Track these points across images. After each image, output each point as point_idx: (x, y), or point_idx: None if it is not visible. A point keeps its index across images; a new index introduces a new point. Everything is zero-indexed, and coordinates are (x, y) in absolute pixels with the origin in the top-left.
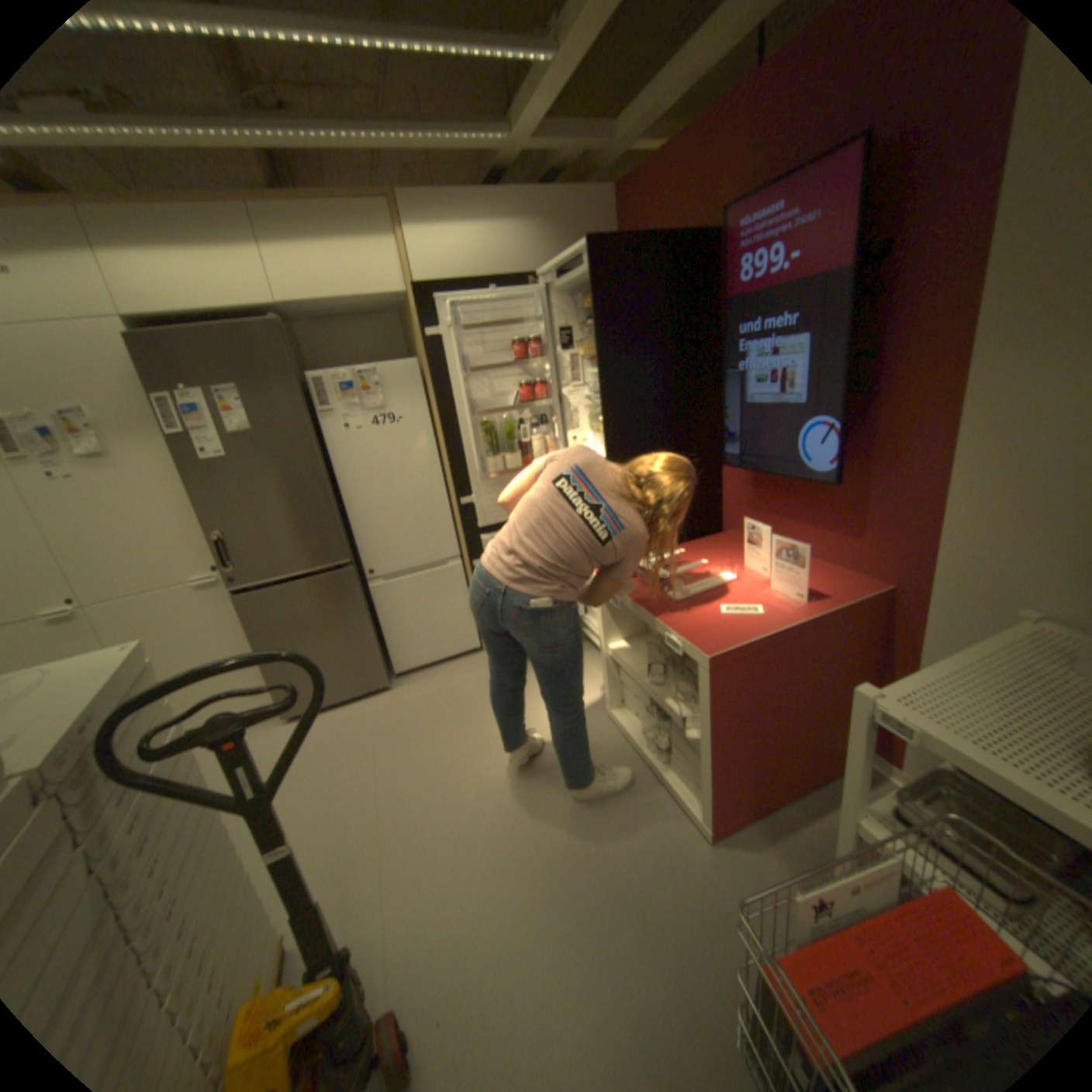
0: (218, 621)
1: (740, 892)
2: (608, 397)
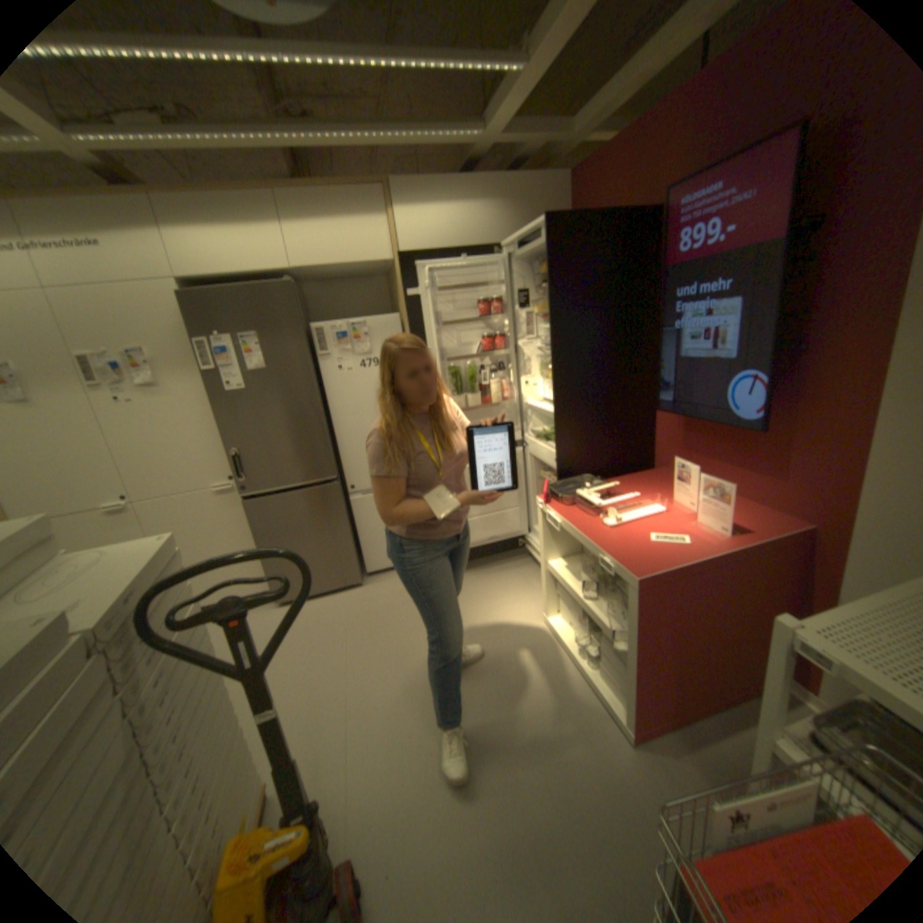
0: (231, 520)
1: (659, 793)
2: (557, 349)
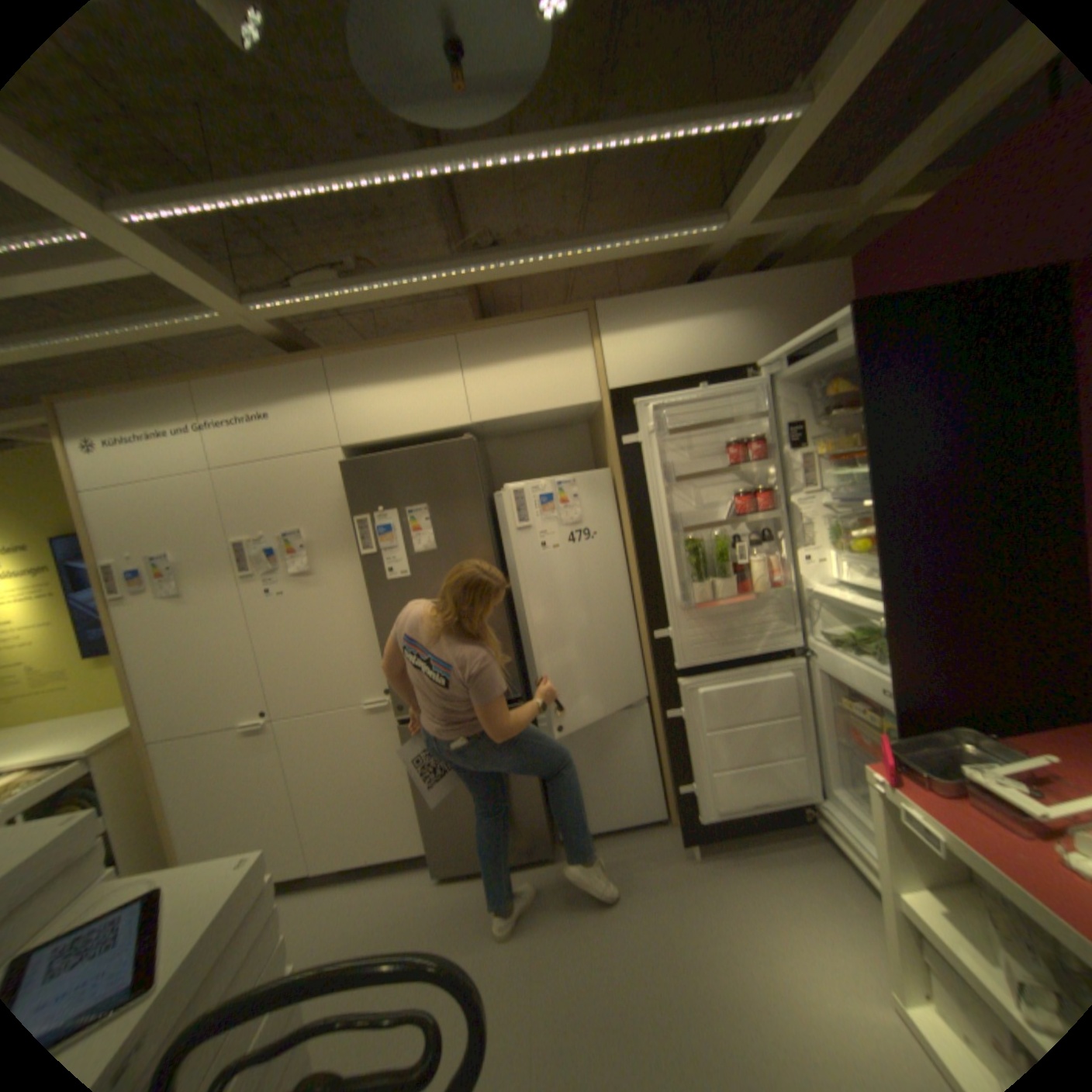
0: (383, 750)
1: None
2: (883, 507)
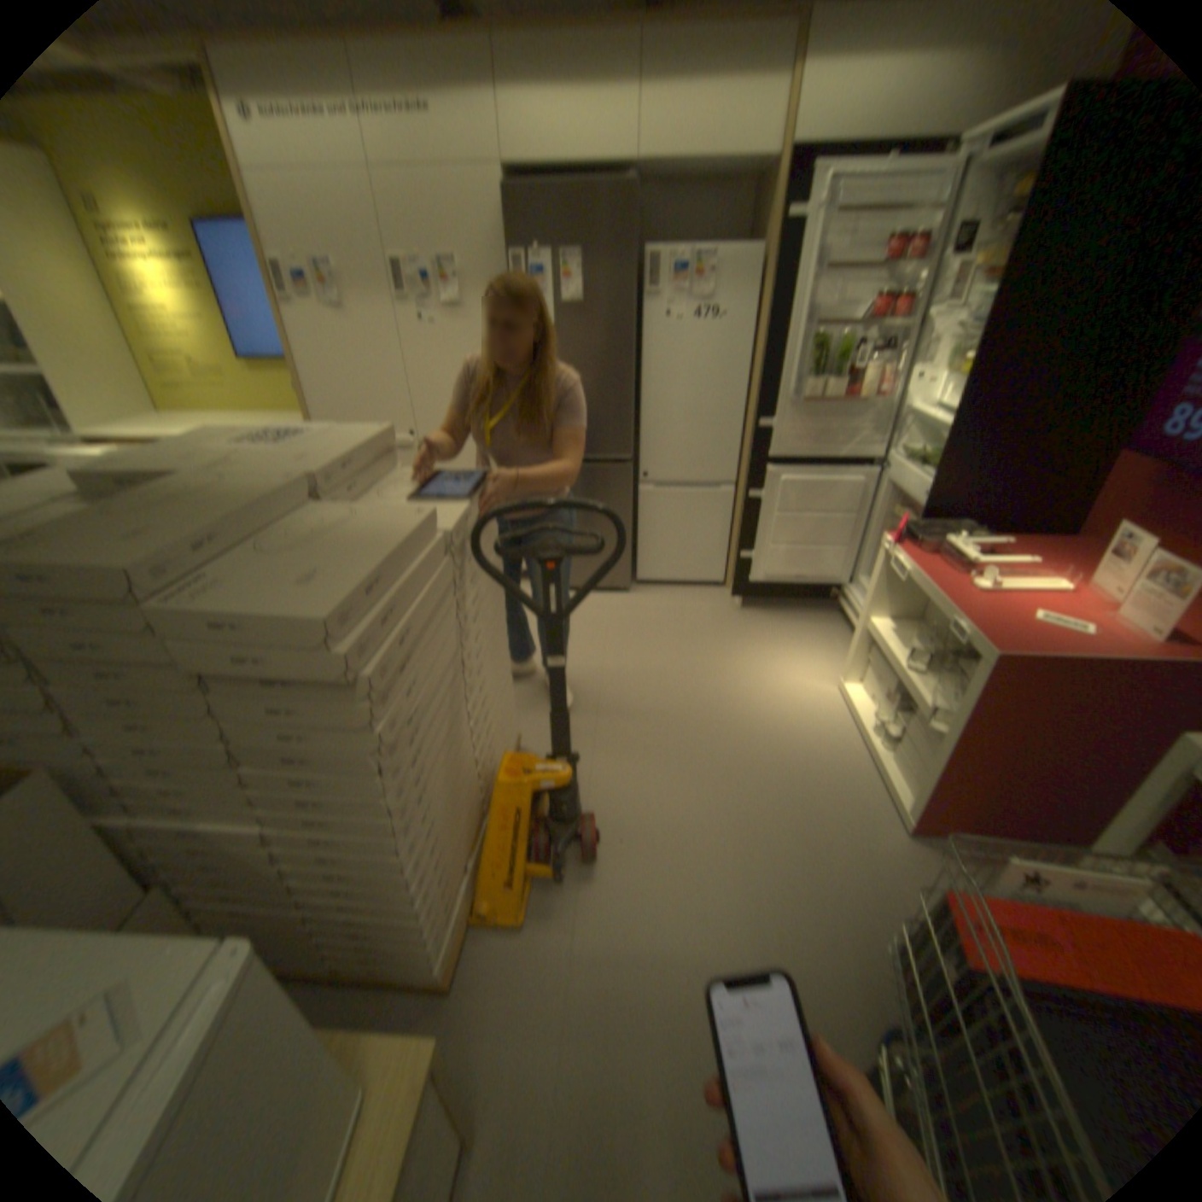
0: None
1: (926, 883)
2: (997, 325)
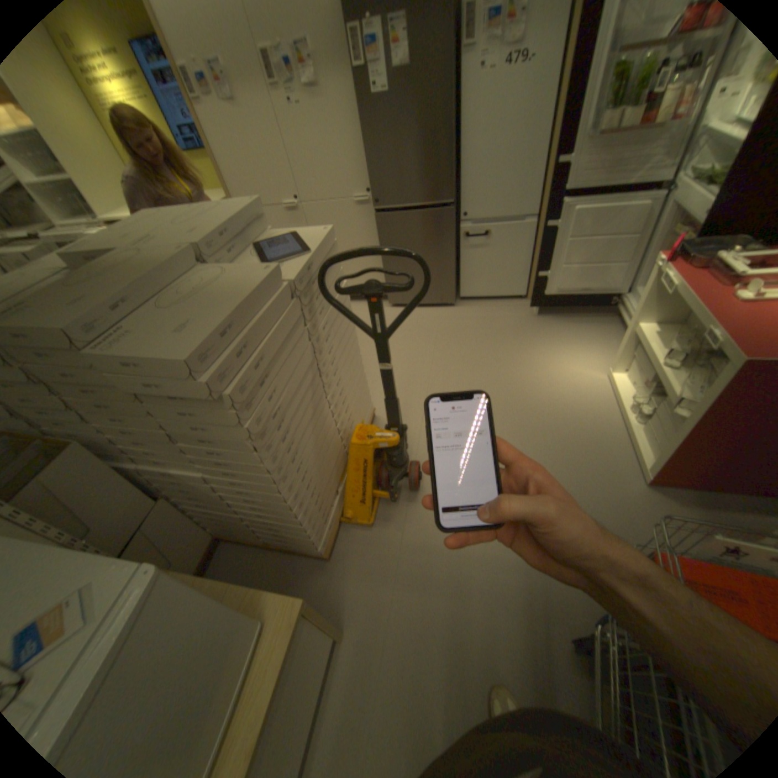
0: (366, 231)
1: (655, 519)
2: None
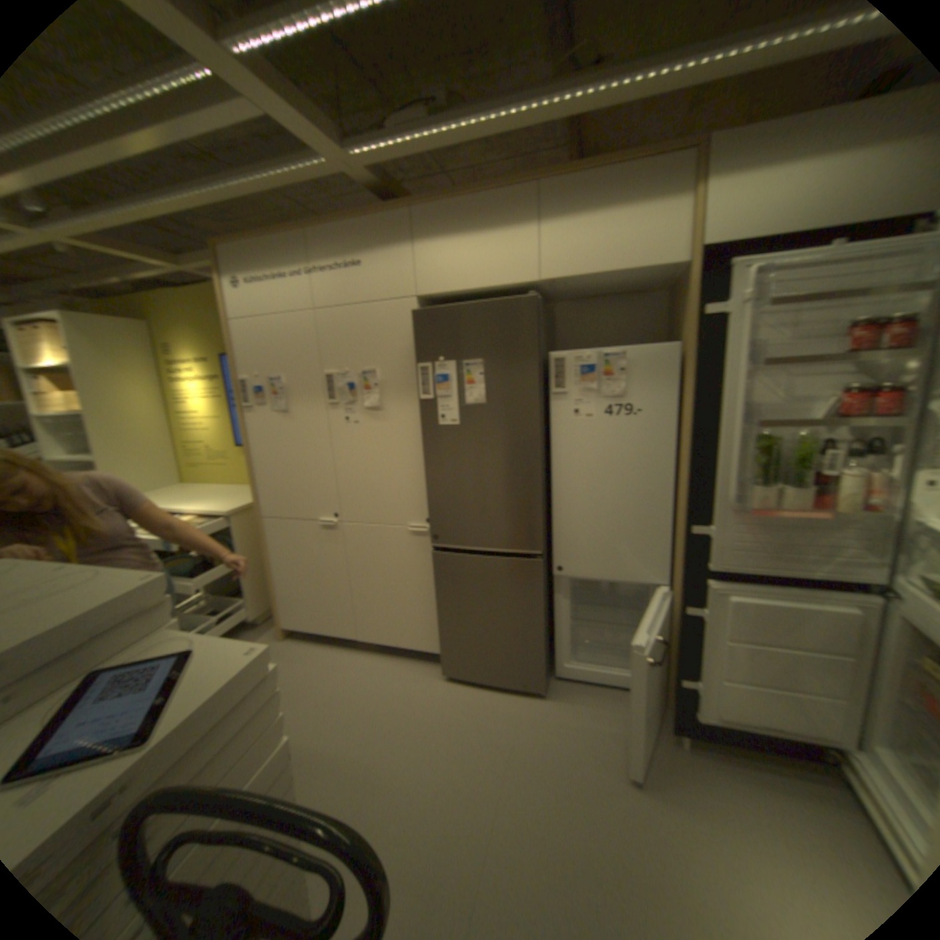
0: (422, 566)
1: None
2: None
